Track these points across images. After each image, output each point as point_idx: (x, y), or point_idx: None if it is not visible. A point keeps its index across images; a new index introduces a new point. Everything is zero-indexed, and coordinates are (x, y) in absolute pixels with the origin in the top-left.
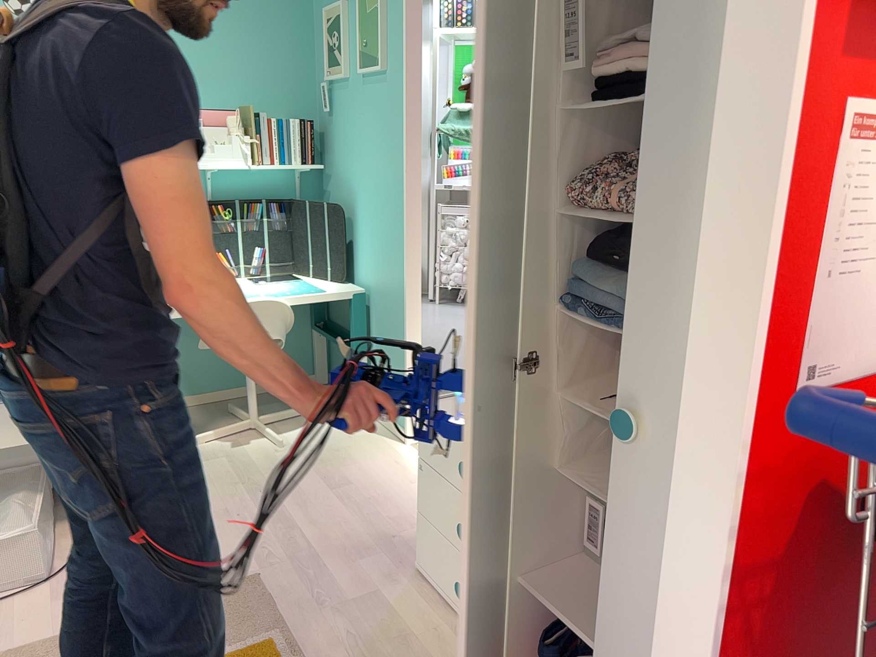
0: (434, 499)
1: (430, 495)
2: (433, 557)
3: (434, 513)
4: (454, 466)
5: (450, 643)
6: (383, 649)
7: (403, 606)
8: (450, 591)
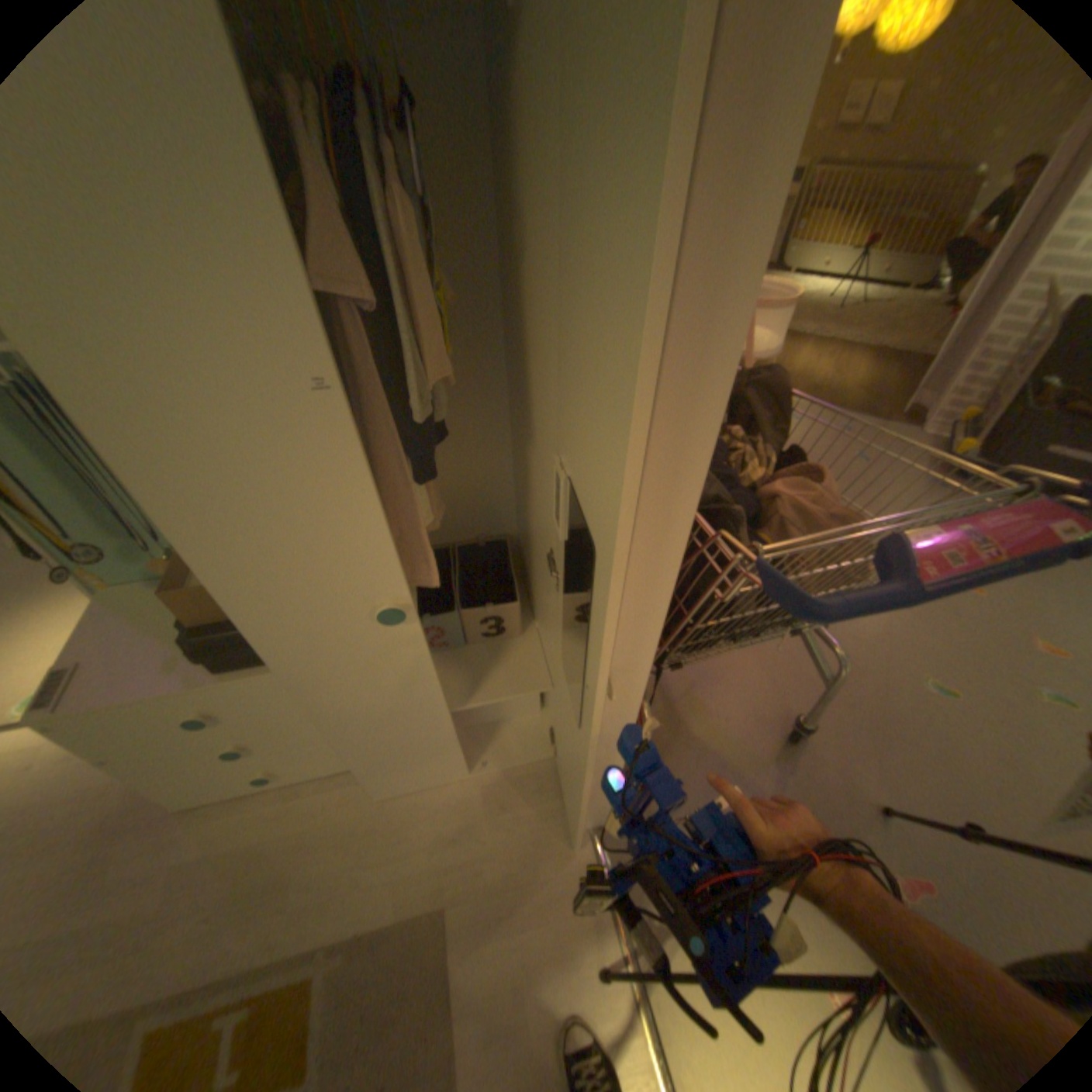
0: (154, 764)
1: (143, 766)
2: (193, 791)
3: (164, 771)
4: (163, 730)
5: (284, 811)
6: (249, 882)
7: (211, 844)
8: (238, 789)
